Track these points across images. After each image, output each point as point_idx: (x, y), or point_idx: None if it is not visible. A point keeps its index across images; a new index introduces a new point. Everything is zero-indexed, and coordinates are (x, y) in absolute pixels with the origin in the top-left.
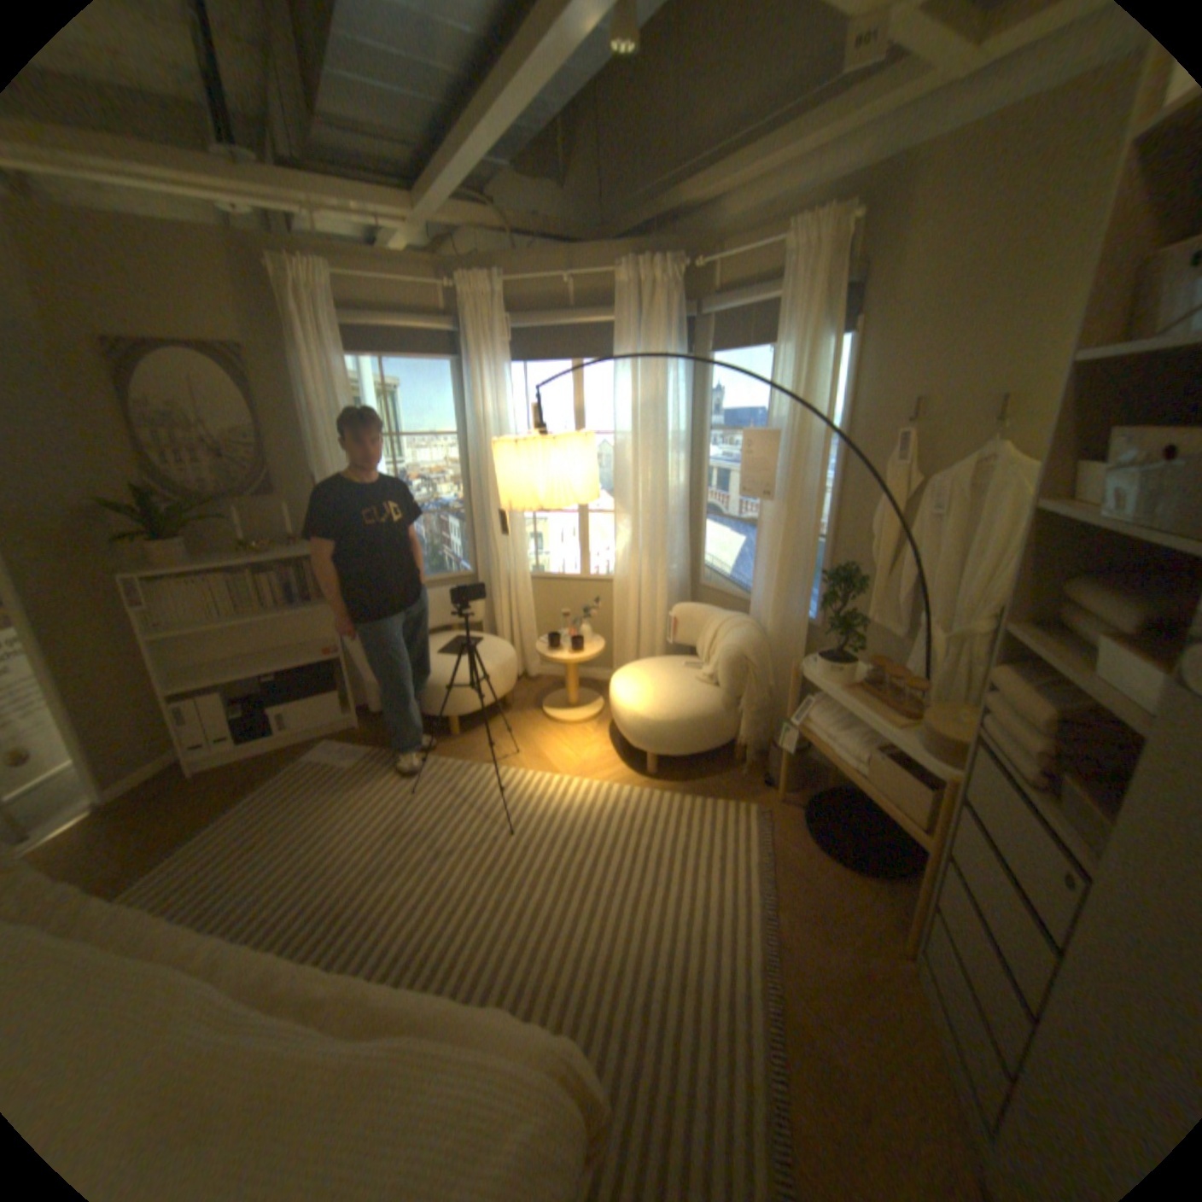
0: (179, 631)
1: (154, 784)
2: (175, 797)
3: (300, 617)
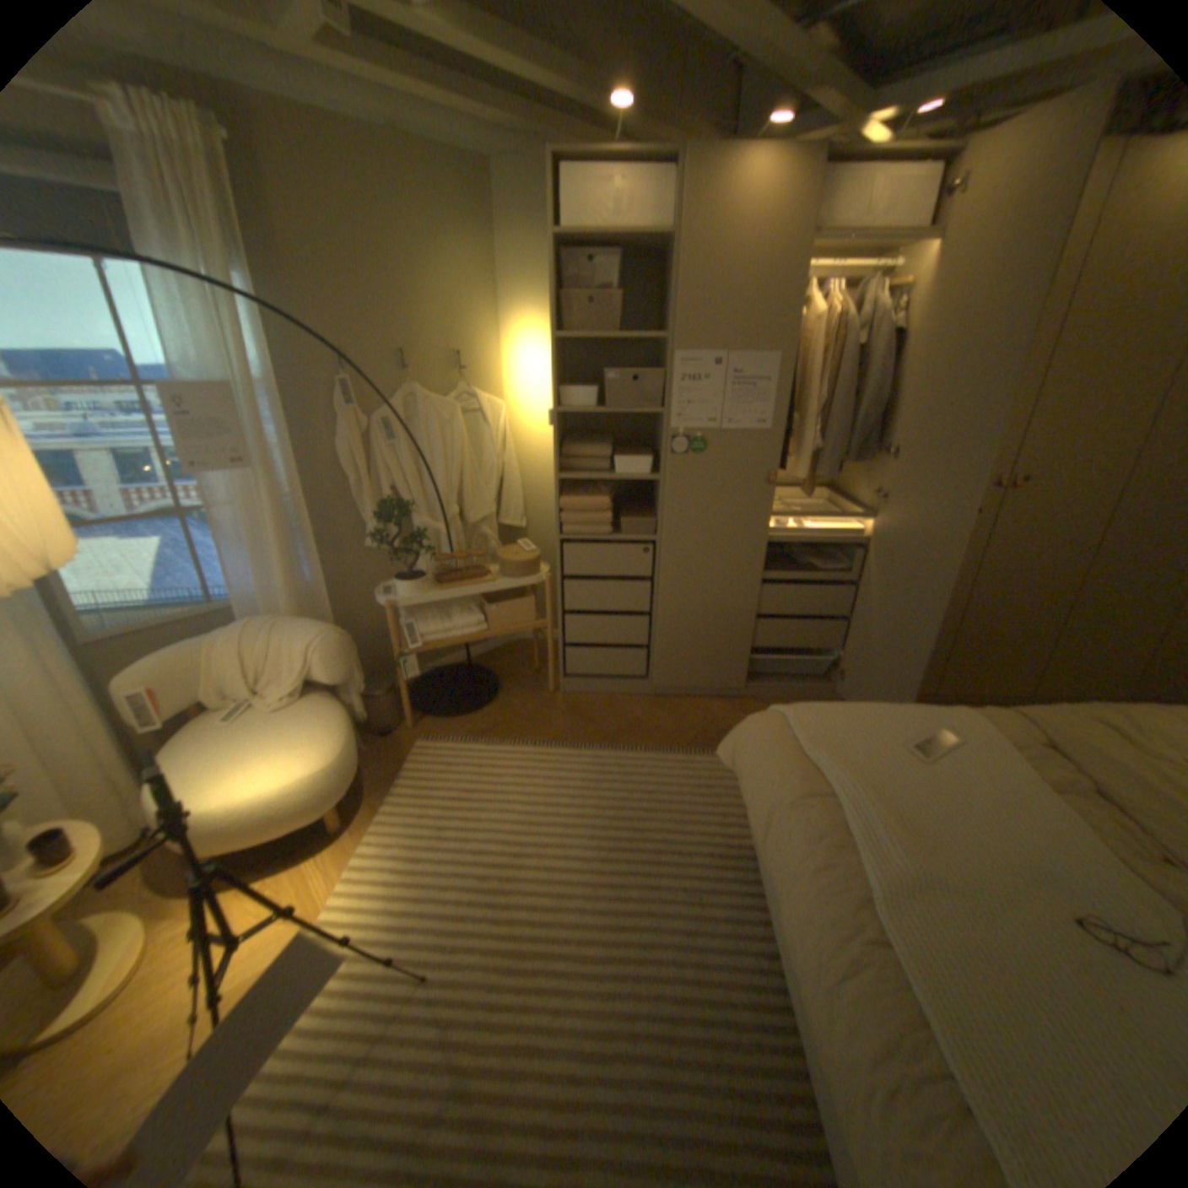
0: None
1: None
2: None
3: None
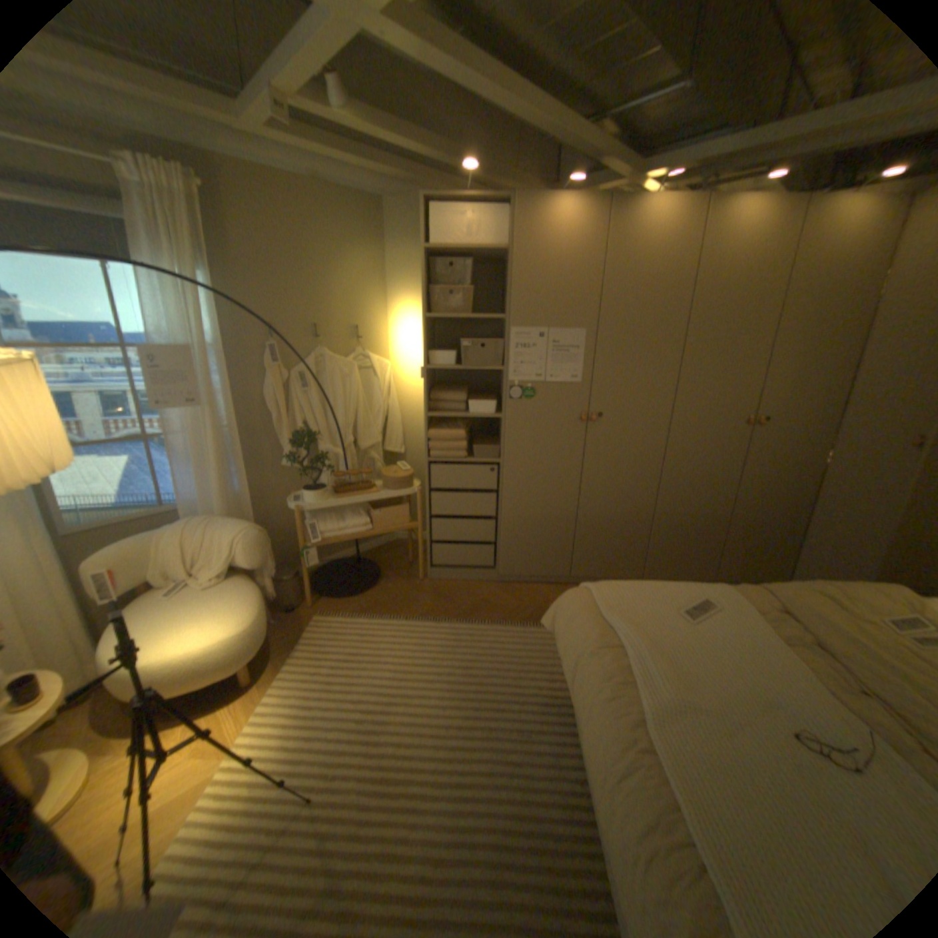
0: None
1: None
2: None
3: None
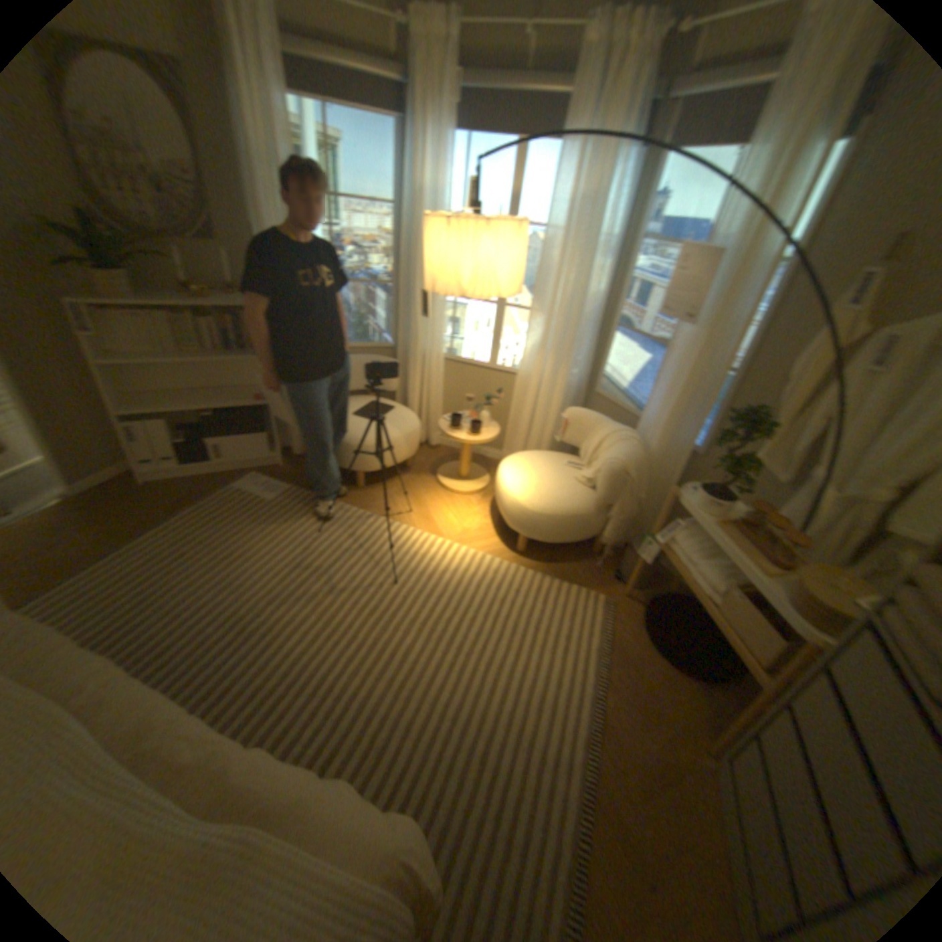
0: (122, 359)
1: (109, 485)
2: (124, 499)
3: (234, 362)
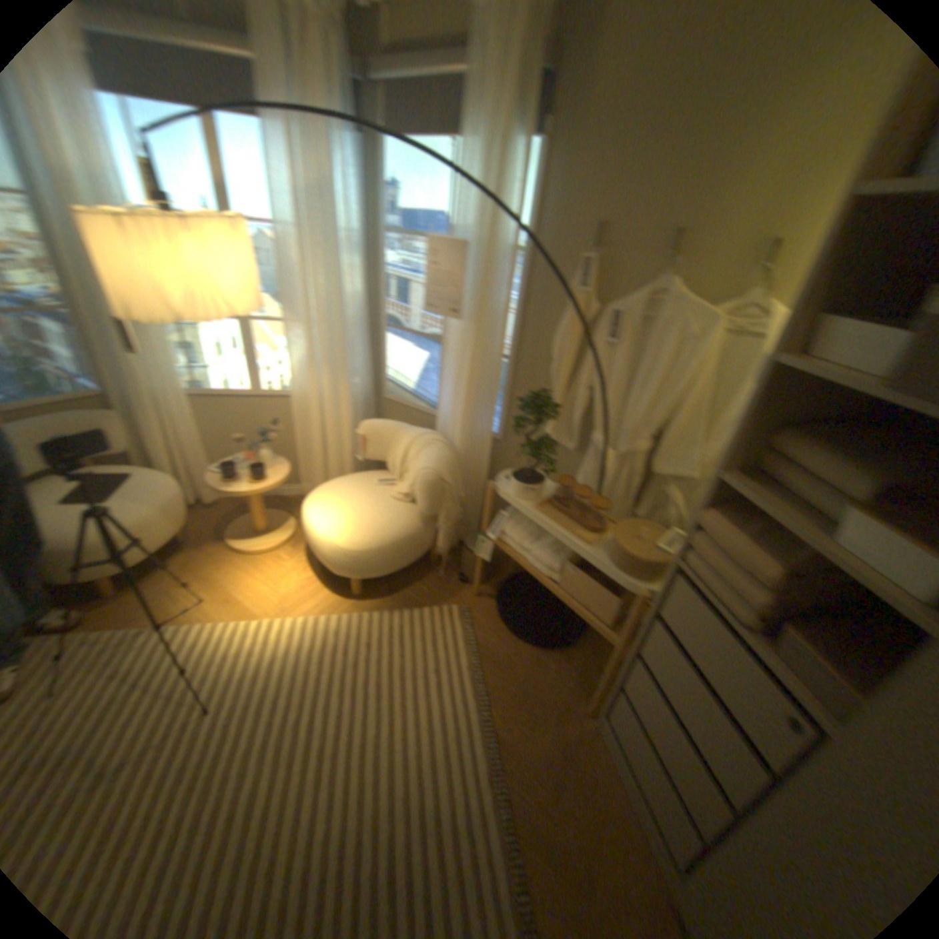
0: None
1: None
2: None
3: None
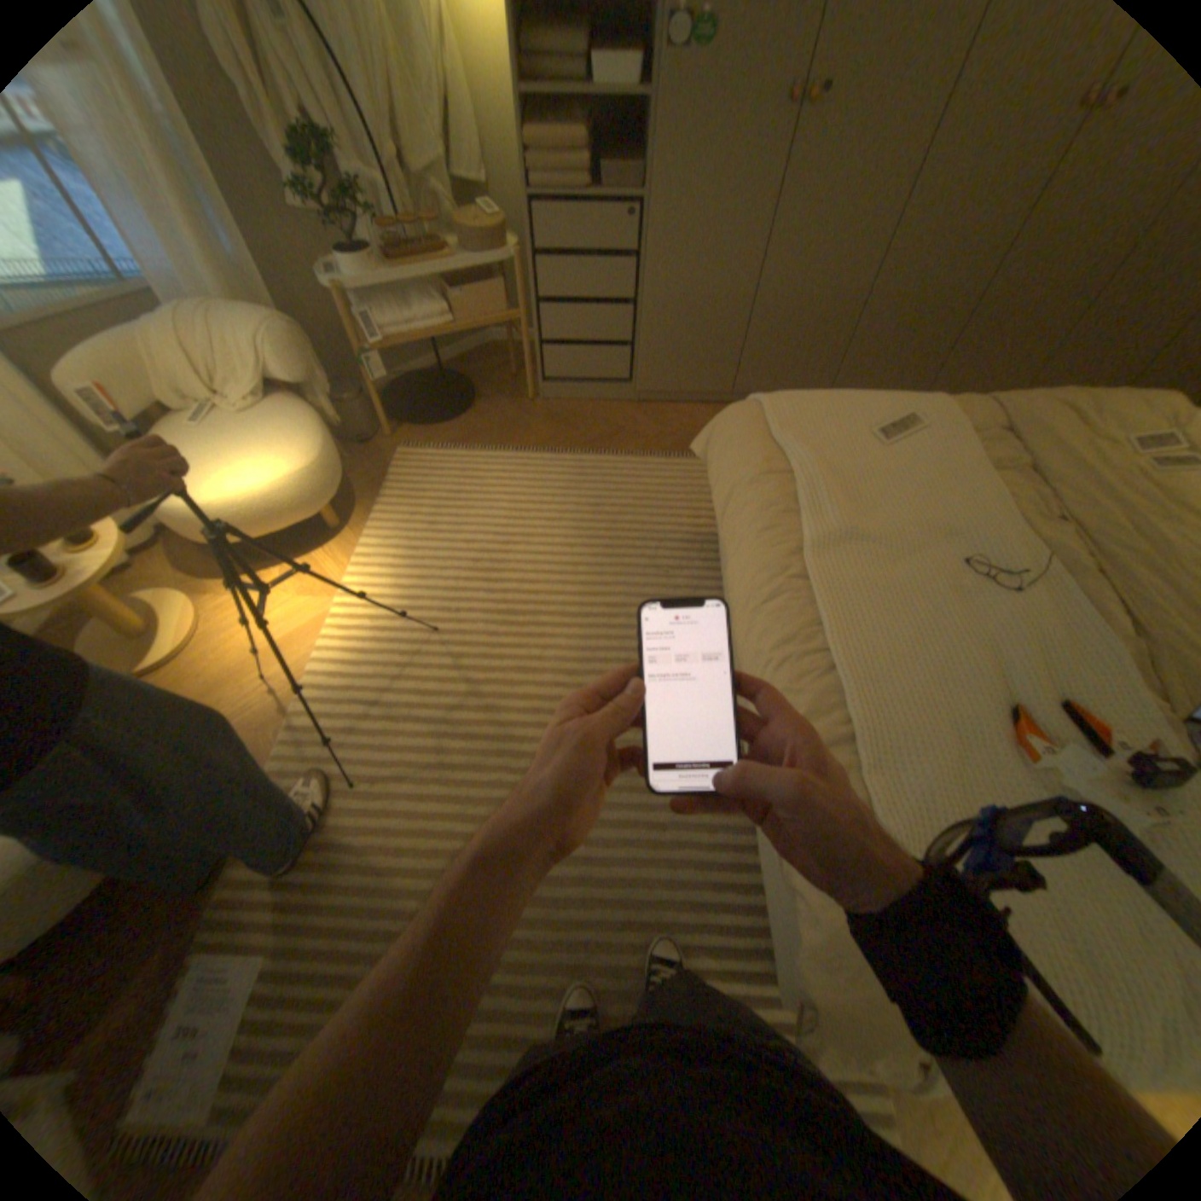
0: None
1: None
2: None
3: None
